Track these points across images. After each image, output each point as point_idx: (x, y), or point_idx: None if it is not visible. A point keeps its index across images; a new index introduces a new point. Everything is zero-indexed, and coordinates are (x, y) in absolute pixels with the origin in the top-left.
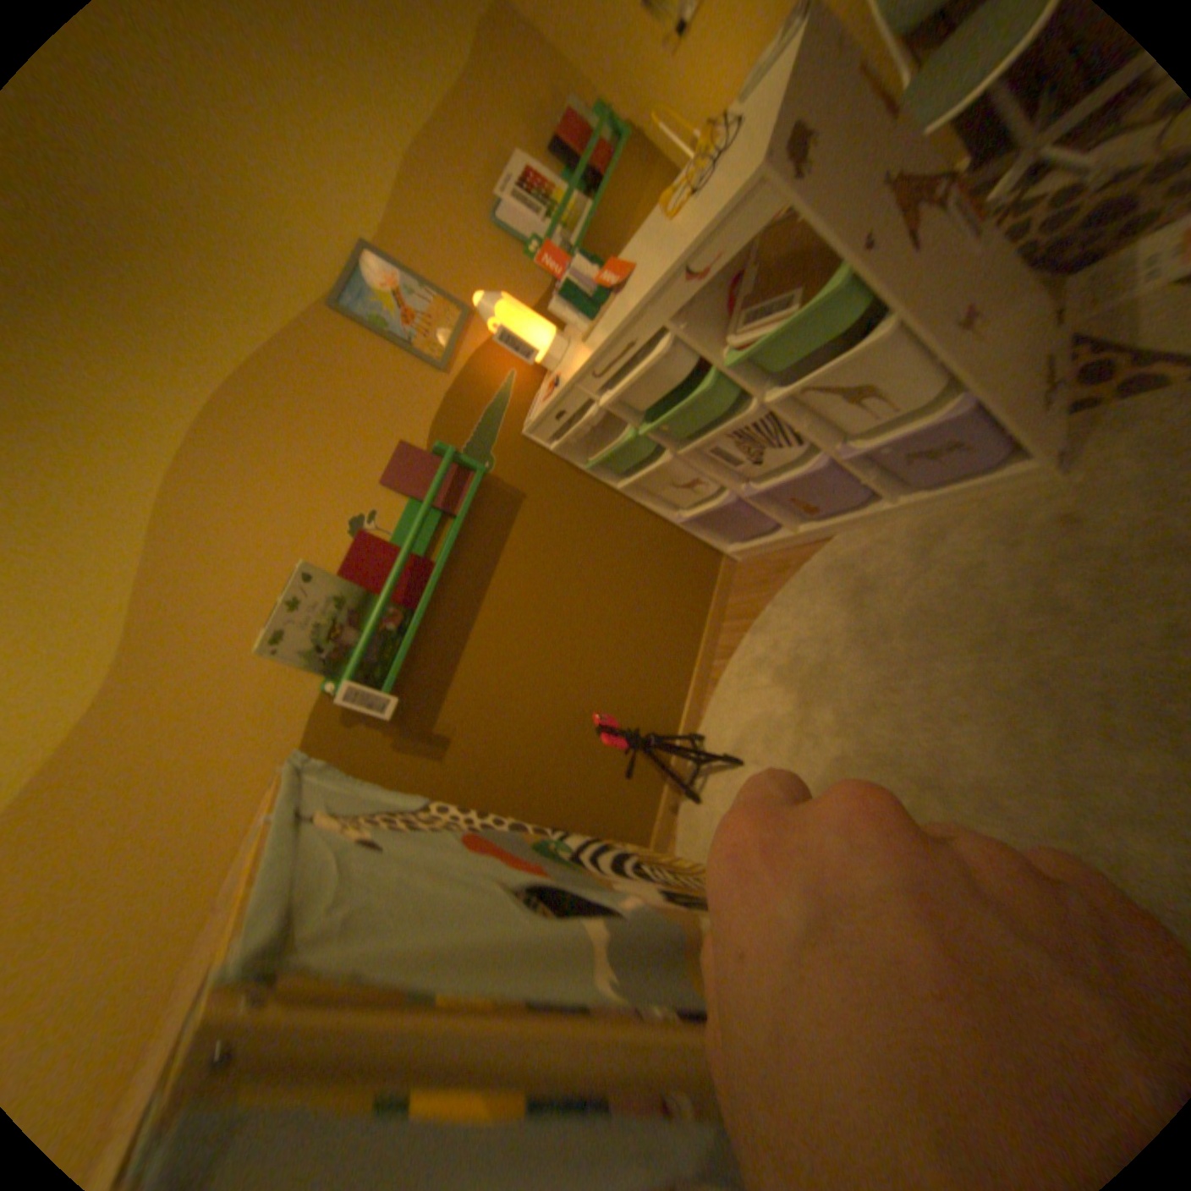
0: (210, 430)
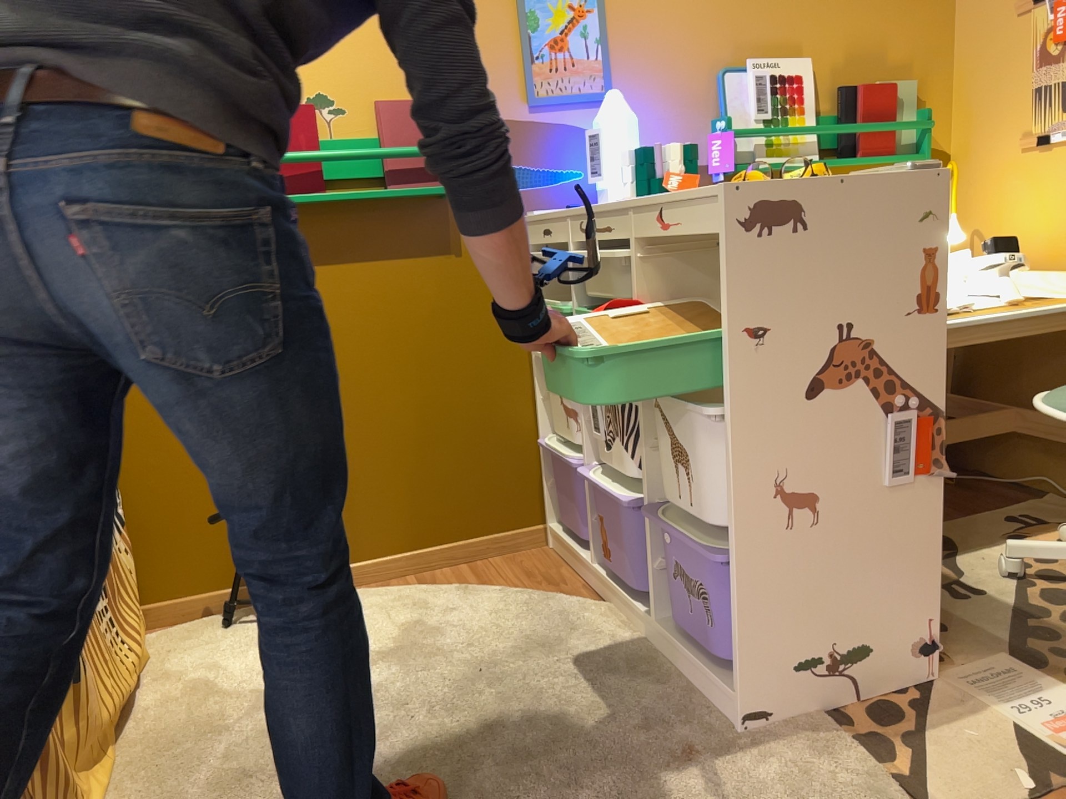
0: None
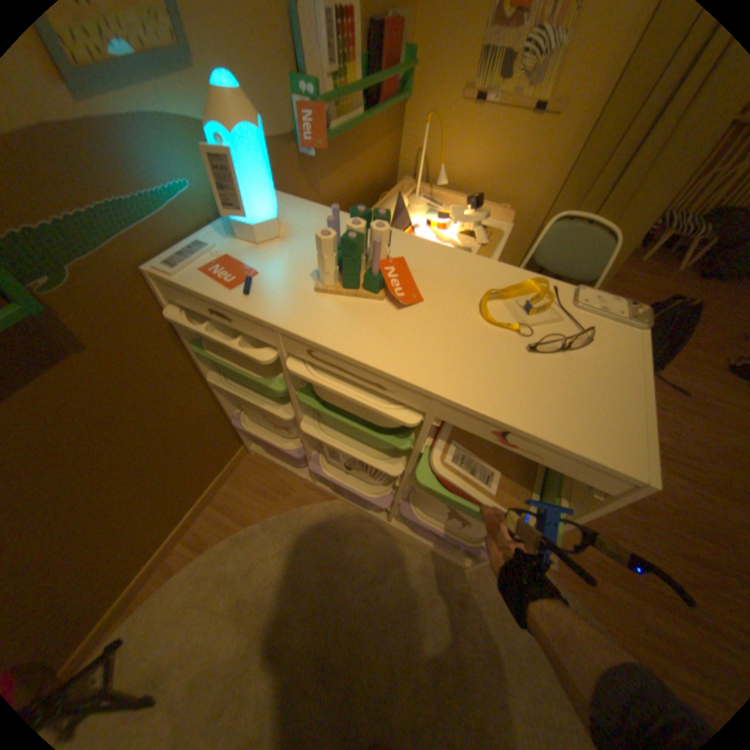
0: None
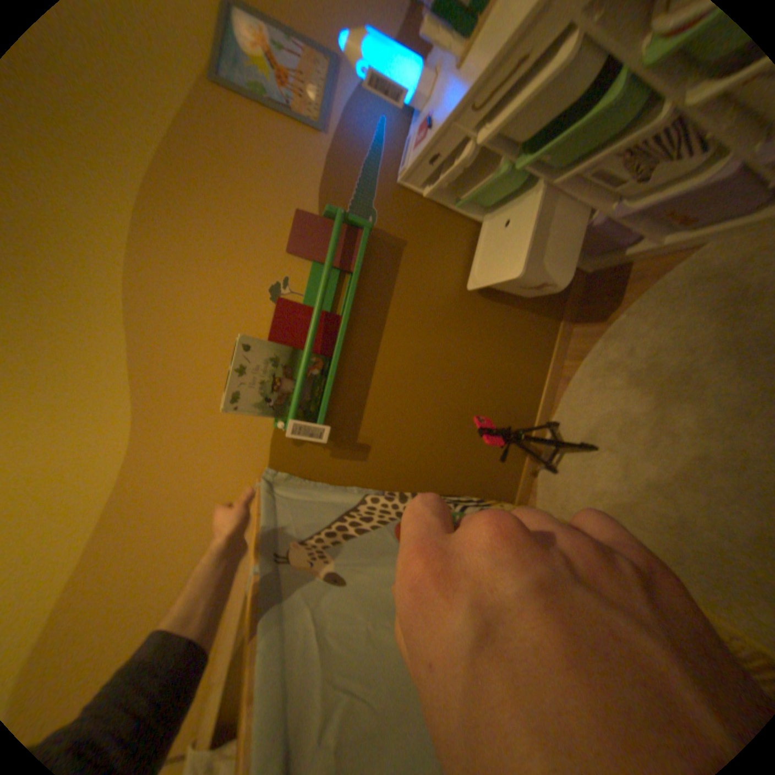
0: (145, 230)
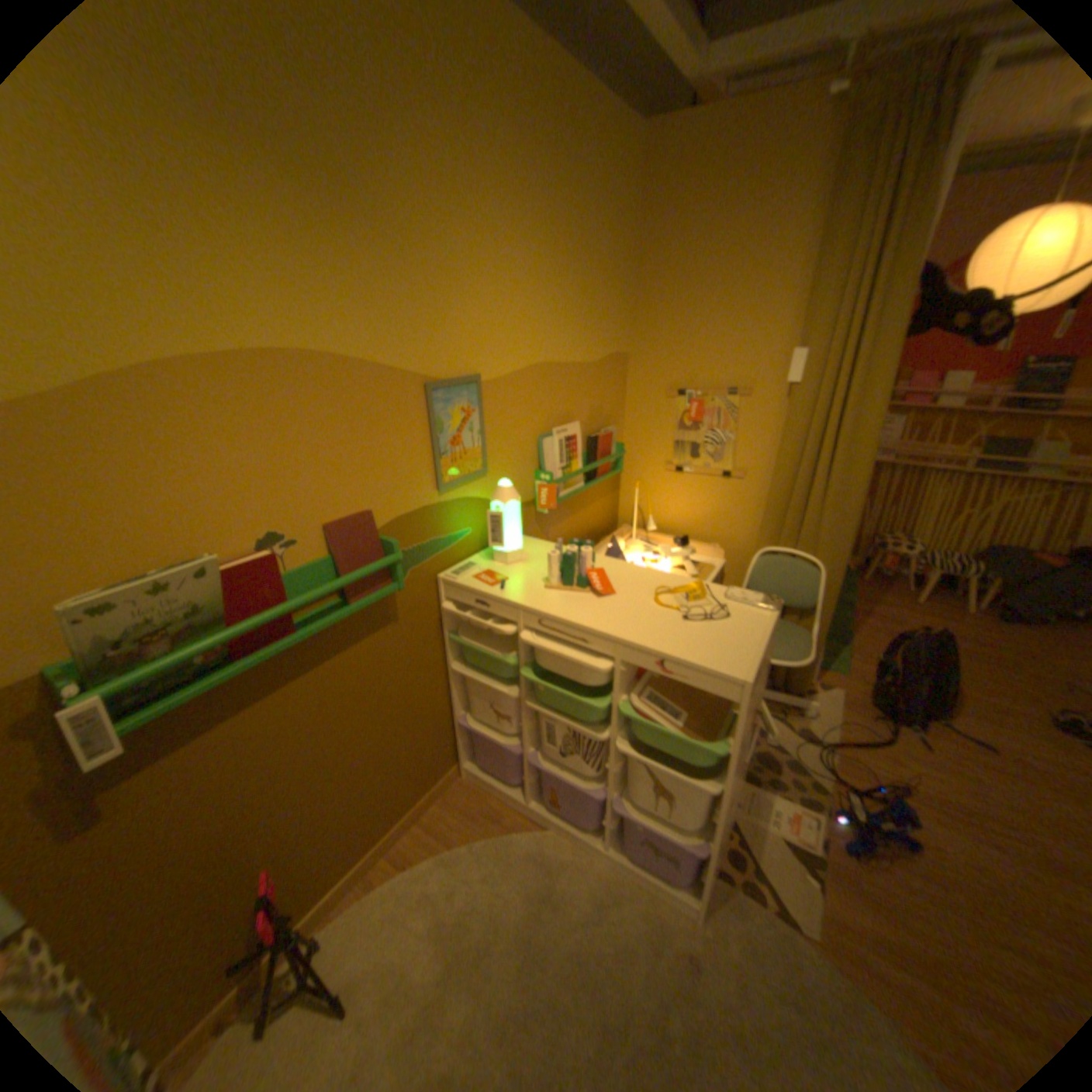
0: (258, 368)
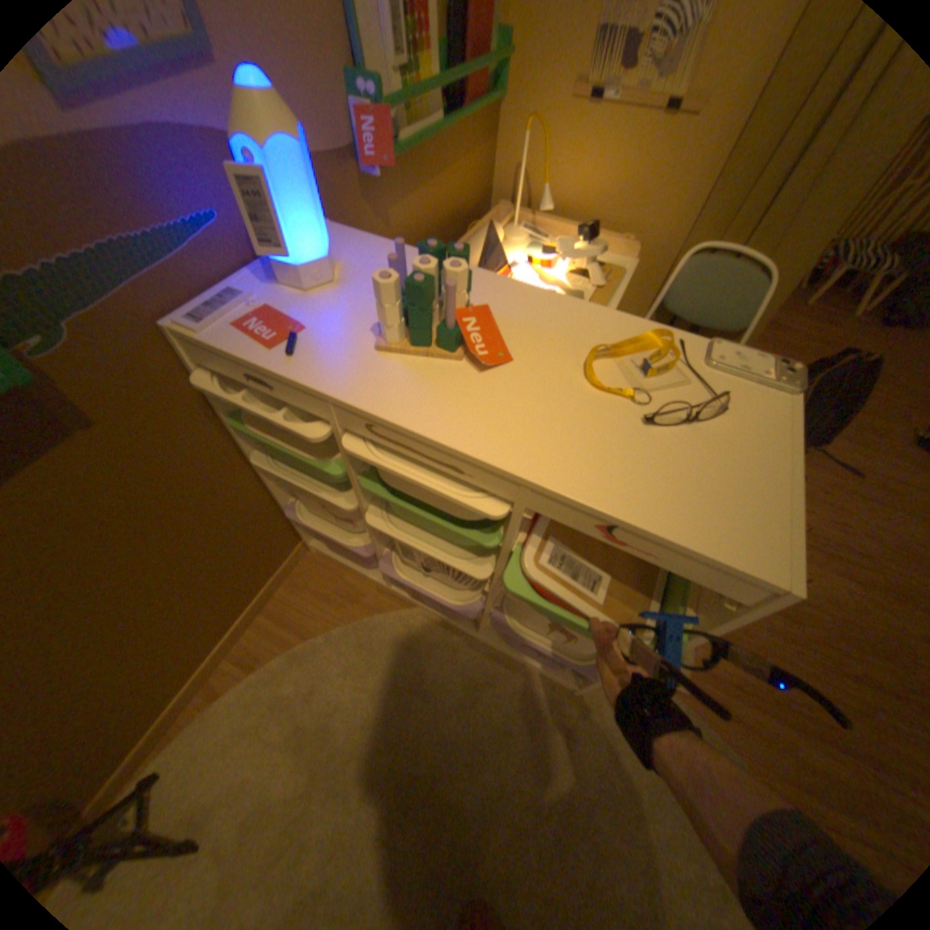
0: None
